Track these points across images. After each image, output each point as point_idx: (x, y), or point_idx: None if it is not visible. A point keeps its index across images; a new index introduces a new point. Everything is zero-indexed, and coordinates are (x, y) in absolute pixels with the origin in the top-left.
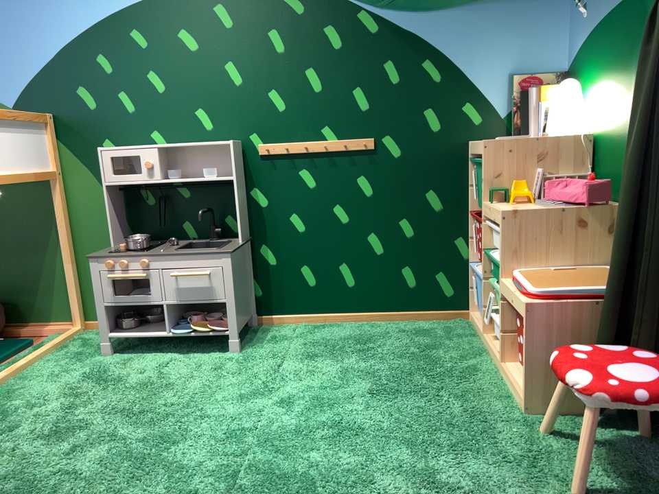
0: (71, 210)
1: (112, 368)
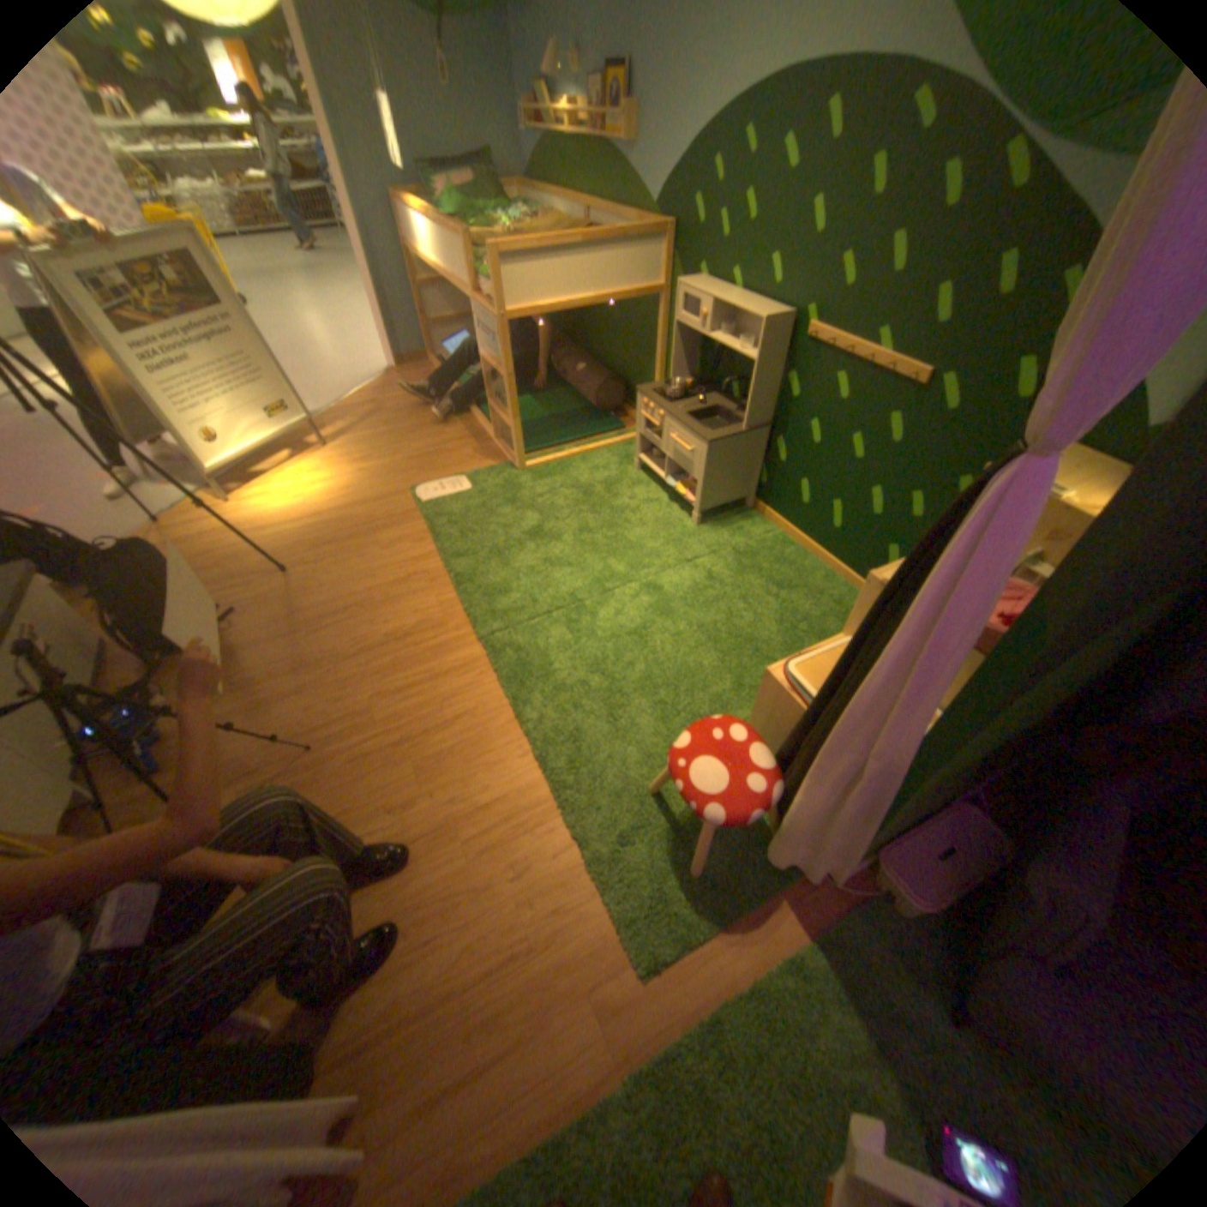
0: (669, 328)
1: (624, 485)
